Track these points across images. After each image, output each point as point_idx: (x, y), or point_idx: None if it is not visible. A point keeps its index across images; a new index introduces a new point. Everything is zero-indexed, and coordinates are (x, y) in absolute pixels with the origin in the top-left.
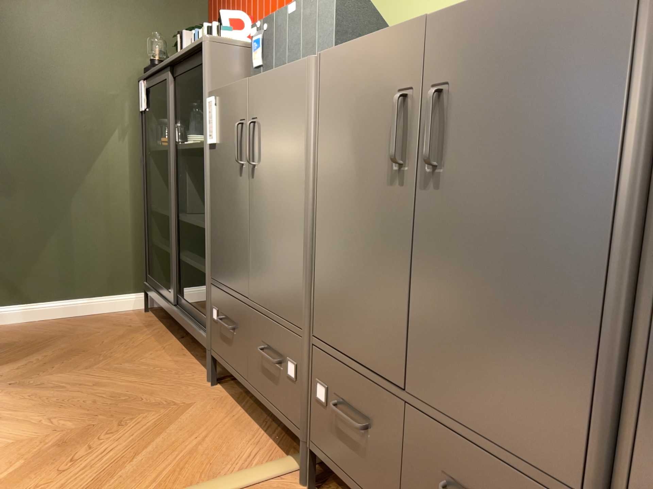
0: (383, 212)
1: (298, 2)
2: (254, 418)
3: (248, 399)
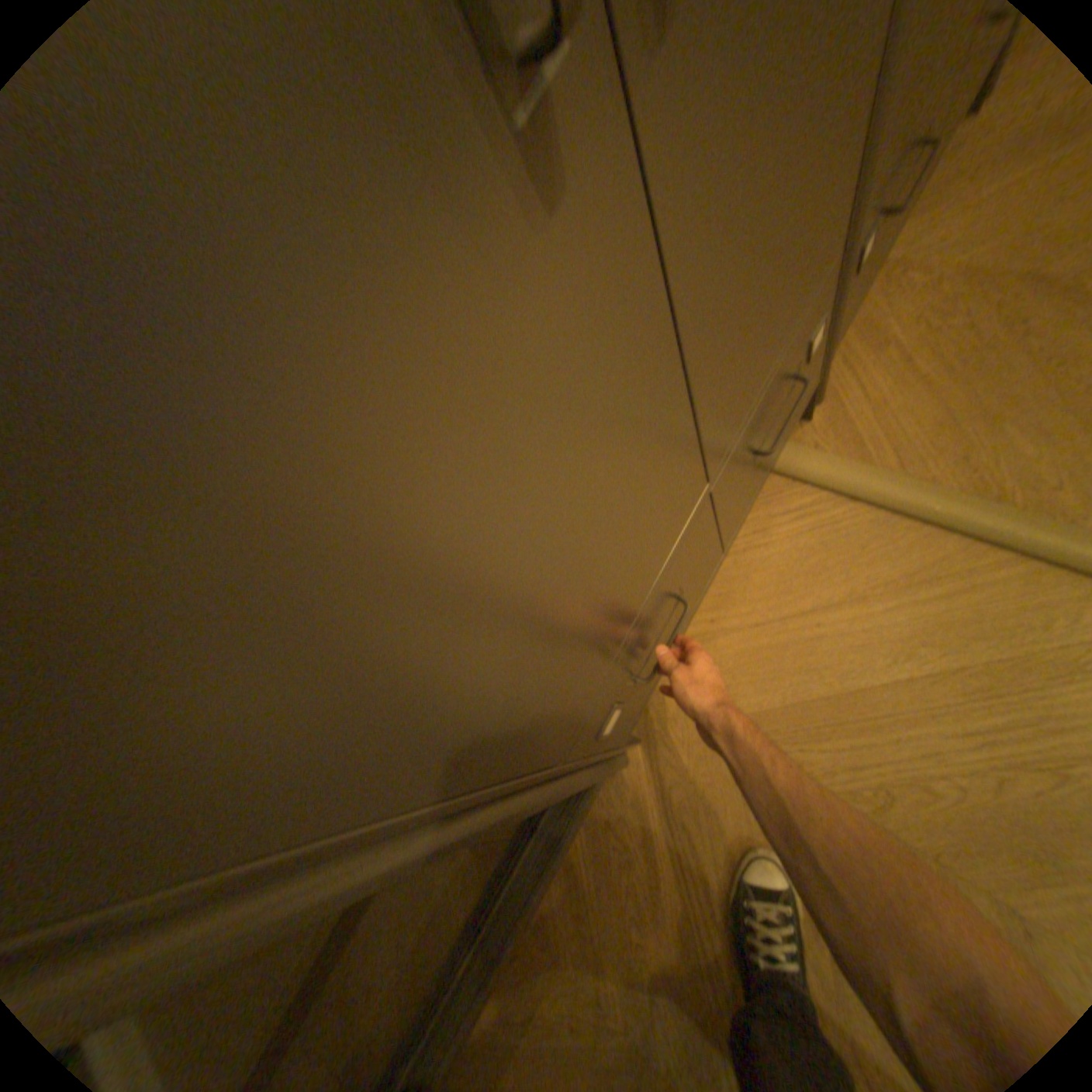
0: None
1: None
2: None
3: None
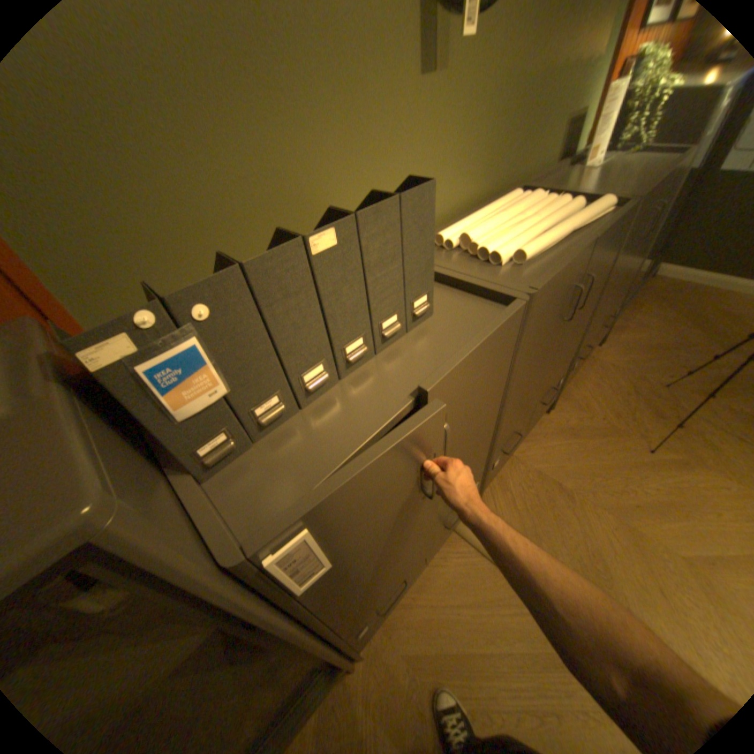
0: (550, 349)
1: (346, 221)
2: None
3: None
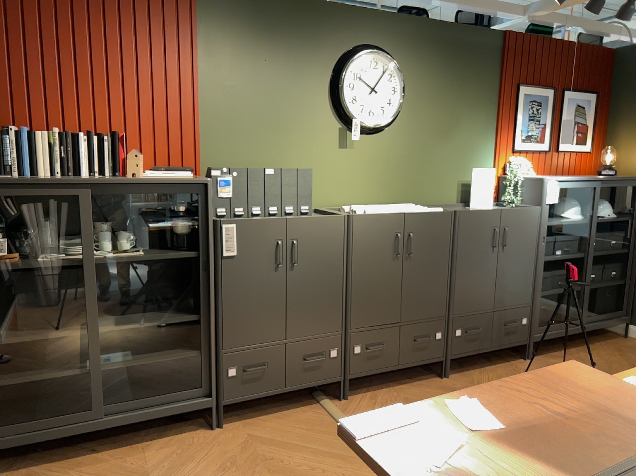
0: (390, 271)
1: (277, 169)
2: (273, 412)
3: (248, 414)
